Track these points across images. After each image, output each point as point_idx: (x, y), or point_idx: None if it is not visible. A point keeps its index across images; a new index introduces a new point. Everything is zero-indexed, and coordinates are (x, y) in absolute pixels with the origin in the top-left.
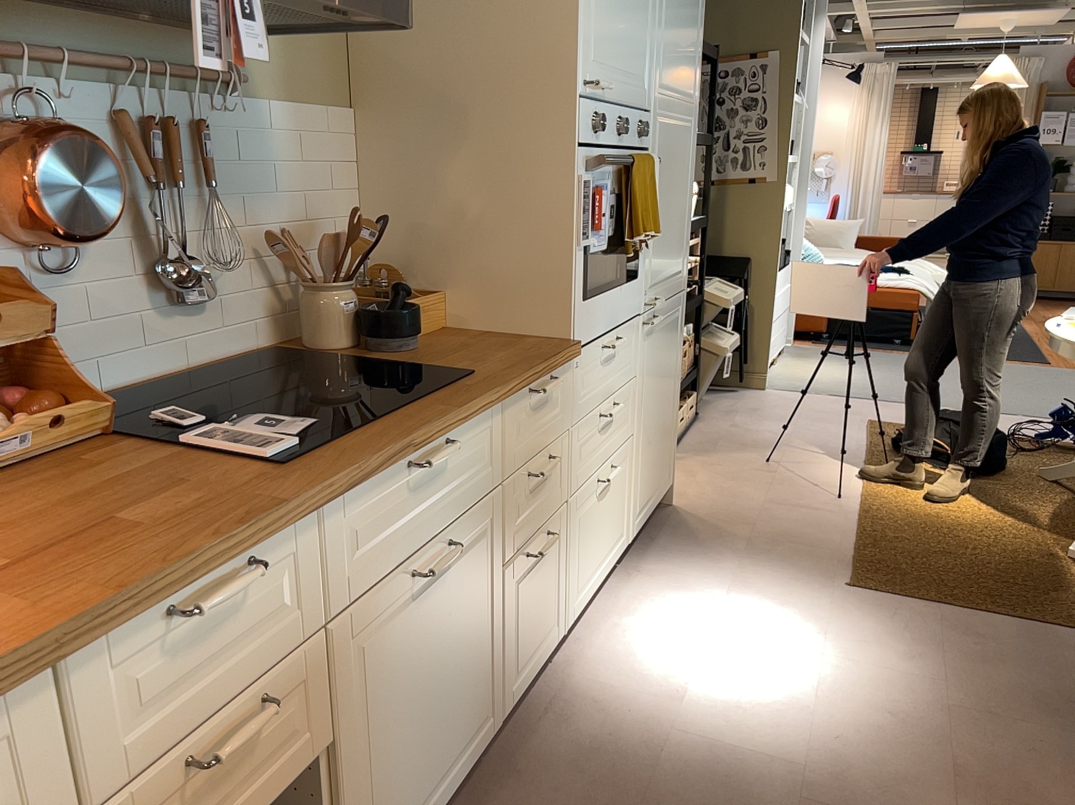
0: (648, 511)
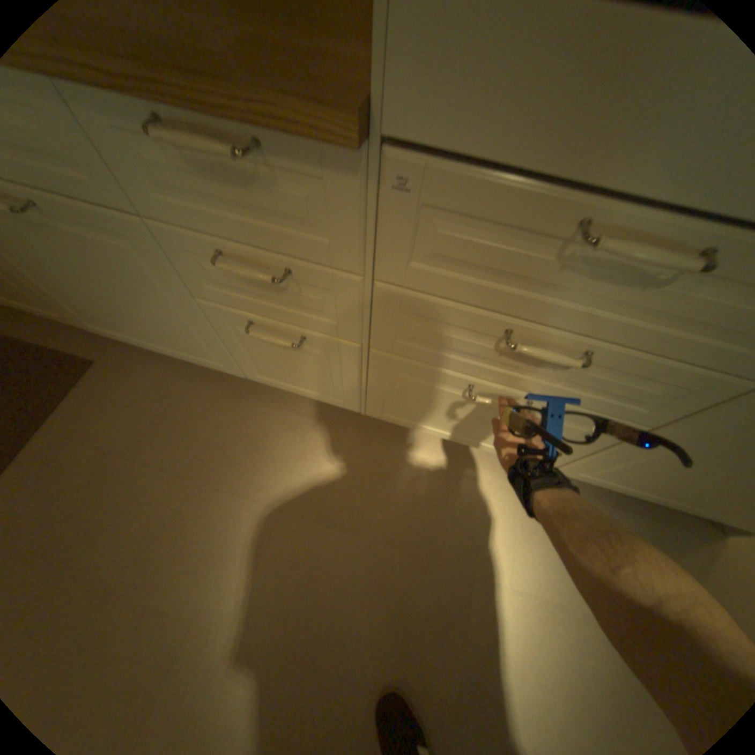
0: (632, 493)
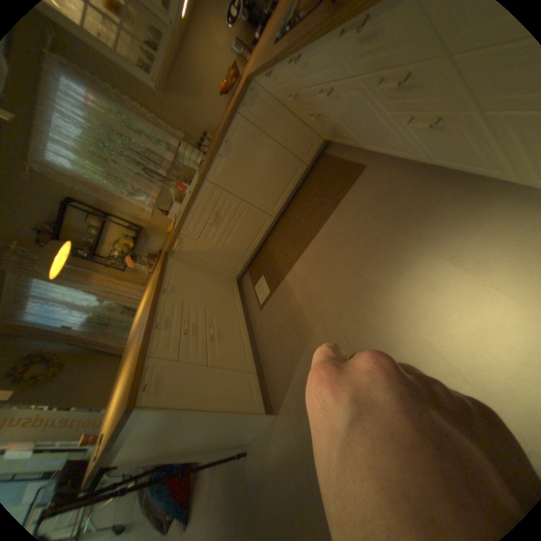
0: None
